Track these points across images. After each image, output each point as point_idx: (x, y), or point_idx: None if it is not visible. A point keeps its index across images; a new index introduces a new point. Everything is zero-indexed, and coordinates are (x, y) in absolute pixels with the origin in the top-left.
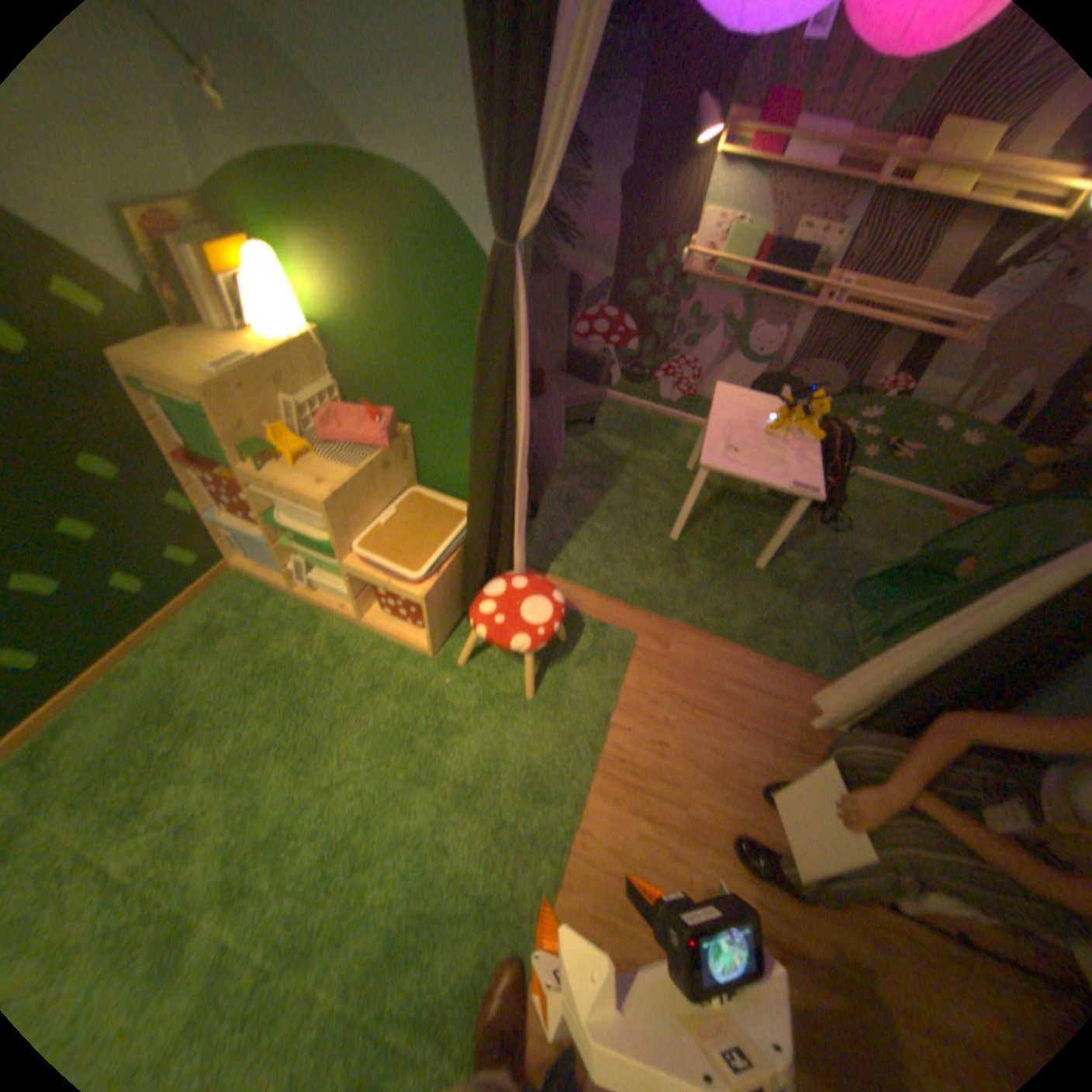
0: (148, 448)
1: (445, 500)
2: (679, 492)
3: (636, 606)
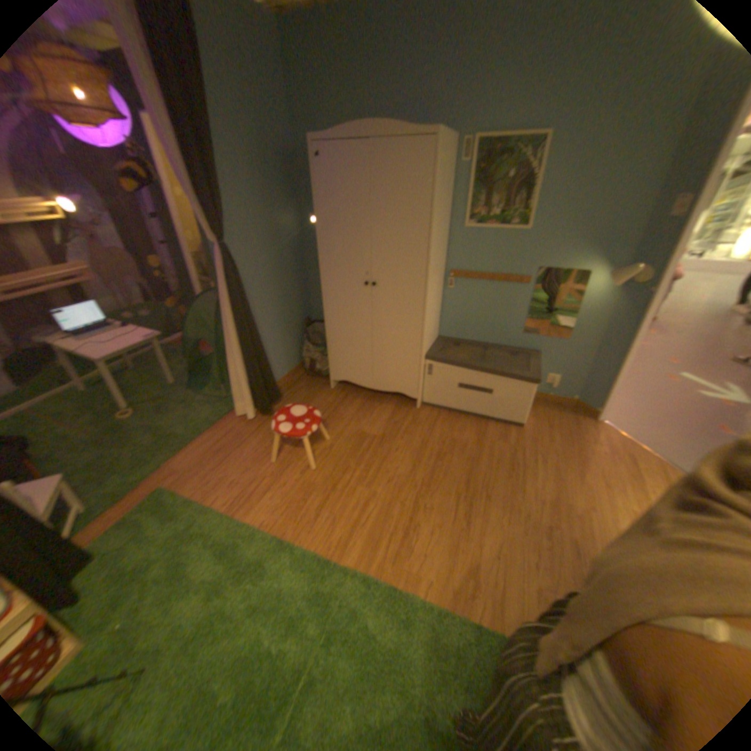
0: None
1: None
2: (60, 443)
3: (138, 483)
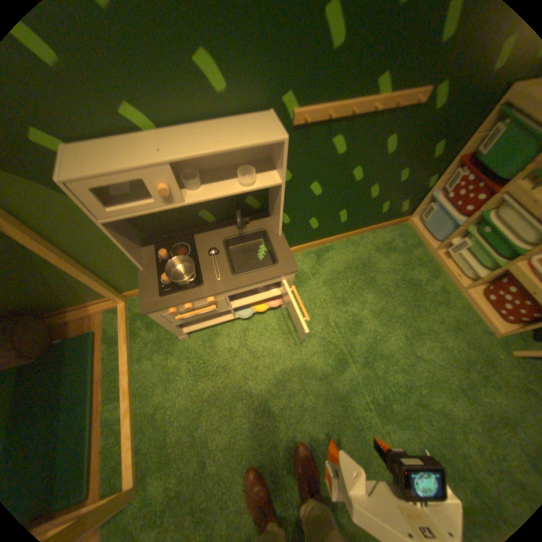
0: (458, 149)
1: None
2: None
3: None
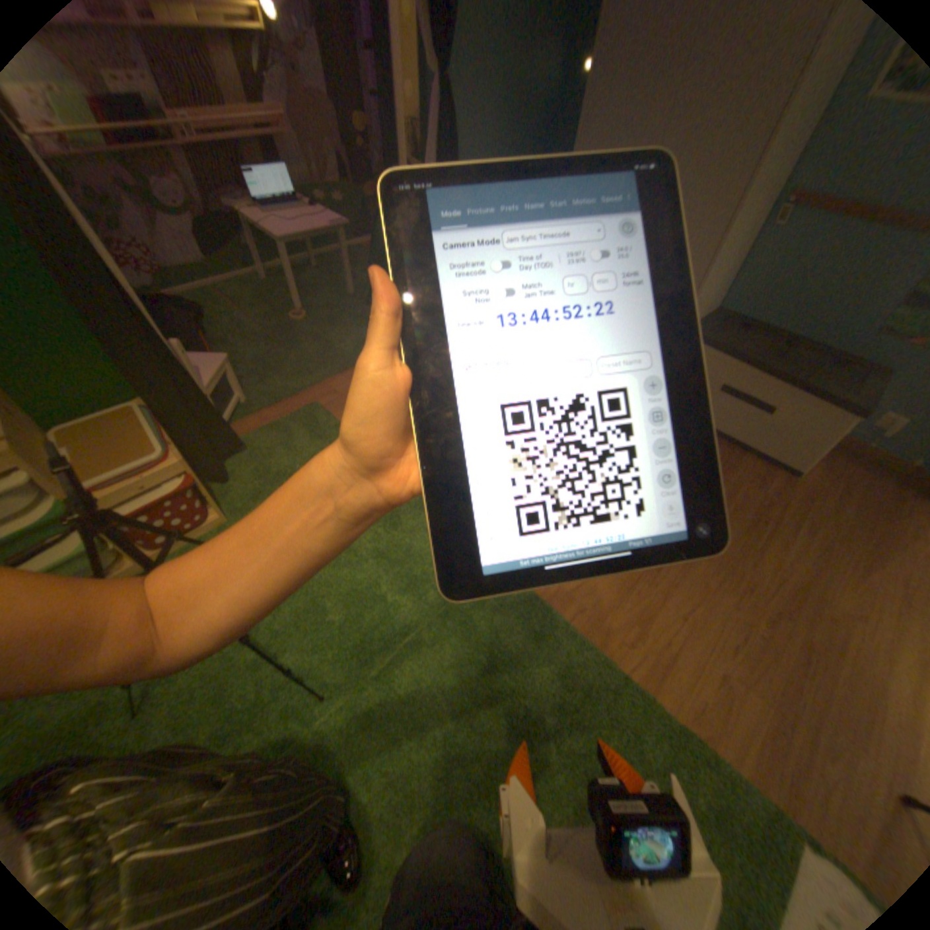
0: None
1: (93, 415)
2: (232, 329)
3: (296, 392)
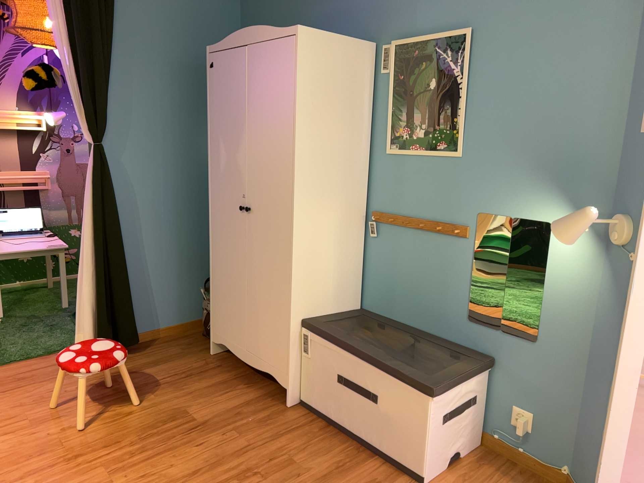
0: None
1: None
2: None
3: None
